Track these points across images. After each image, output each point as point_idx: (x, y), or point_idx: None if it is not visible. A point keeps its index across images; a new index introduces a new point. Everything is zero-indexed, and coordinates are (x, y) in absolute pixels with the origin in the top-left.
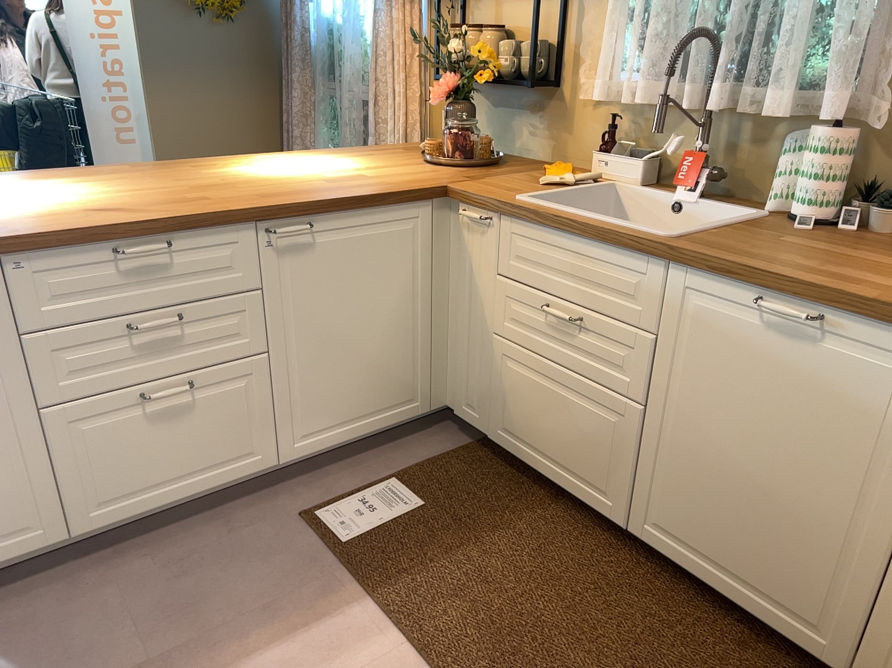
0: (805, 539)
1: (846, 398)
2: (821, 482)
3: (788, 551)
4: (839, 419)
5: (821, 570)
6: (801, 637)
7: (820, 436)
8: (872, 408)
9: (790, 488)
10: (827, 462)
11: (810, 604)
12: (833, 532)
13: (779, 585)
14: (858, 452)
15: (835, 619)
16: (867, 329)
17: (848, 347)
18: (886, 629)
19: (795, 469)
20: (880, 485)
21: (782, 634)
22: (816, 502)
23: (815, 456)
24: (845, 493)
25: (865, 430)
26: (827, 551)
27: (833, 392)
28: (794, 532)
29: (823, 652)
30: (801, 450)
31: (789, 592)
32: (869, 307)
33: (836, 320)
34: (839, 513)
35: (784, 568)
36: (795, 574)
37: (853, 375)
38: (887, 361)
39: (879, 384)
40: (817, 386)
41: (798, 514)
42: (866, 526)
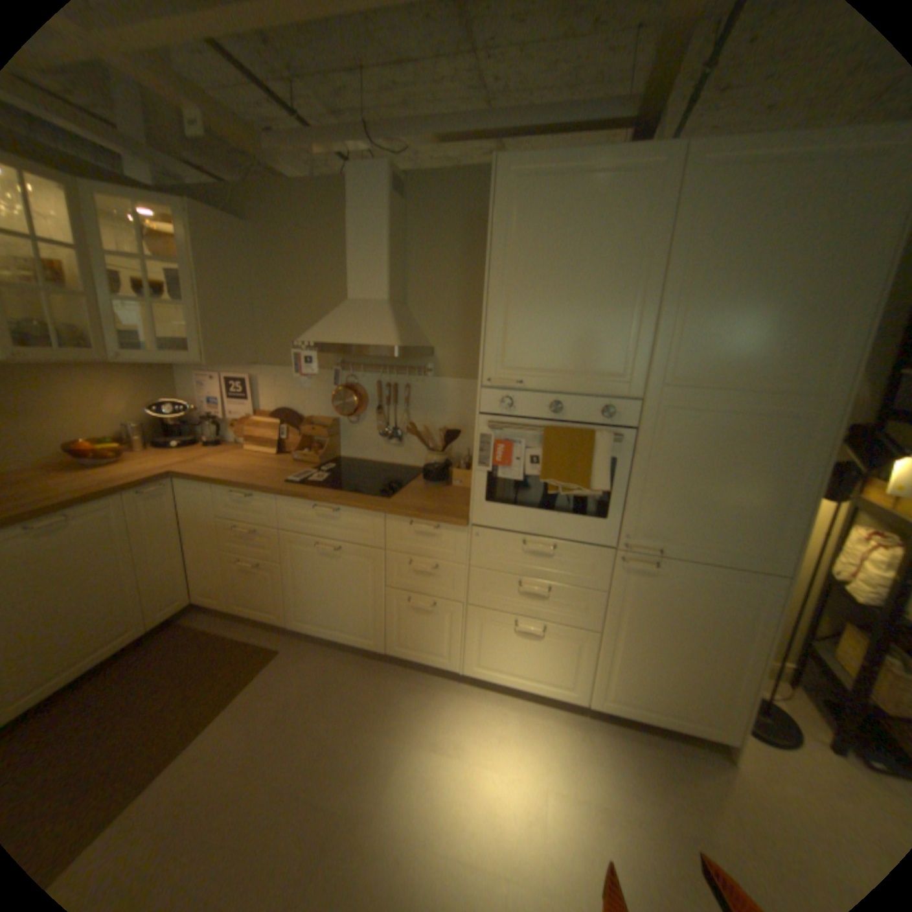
0: (105, 605)
1: (91, 539)
2: (99, 578)
3: (101, 618)
4: (93, 549)
5: (118, 608)
6: (125, 642)
7: (89, 561)
8: (103, 534)
9: (88, 594)
10: (97, 568)
11: (121, 626)
12: (114, 591)
13: (105, 635)
14: (106, 554)
15: (132, 619)
16: (85, 509)
17: (81, 520)
18: (147, 600)
19: (86, 584)
20: (120, 558)
21: (117, 652)
22: (101, 587)
23: (91, 571)
24: (110, 572)
25: (105, 544)
26: (116, 600)
27: (84, 541)
28: (99, 608)
29: (135, 635)
30: (83, 574)
31: (111, 632)
32: (85, 499)
33: (70, 513)
34: (112, 582)
35: (103, 627)
36: (109, 623)
37: (89, 529)
38: (98, 515)
39: (100, 525)
40: (77, 544)
41: (97, 599)
42: (123, 576)
